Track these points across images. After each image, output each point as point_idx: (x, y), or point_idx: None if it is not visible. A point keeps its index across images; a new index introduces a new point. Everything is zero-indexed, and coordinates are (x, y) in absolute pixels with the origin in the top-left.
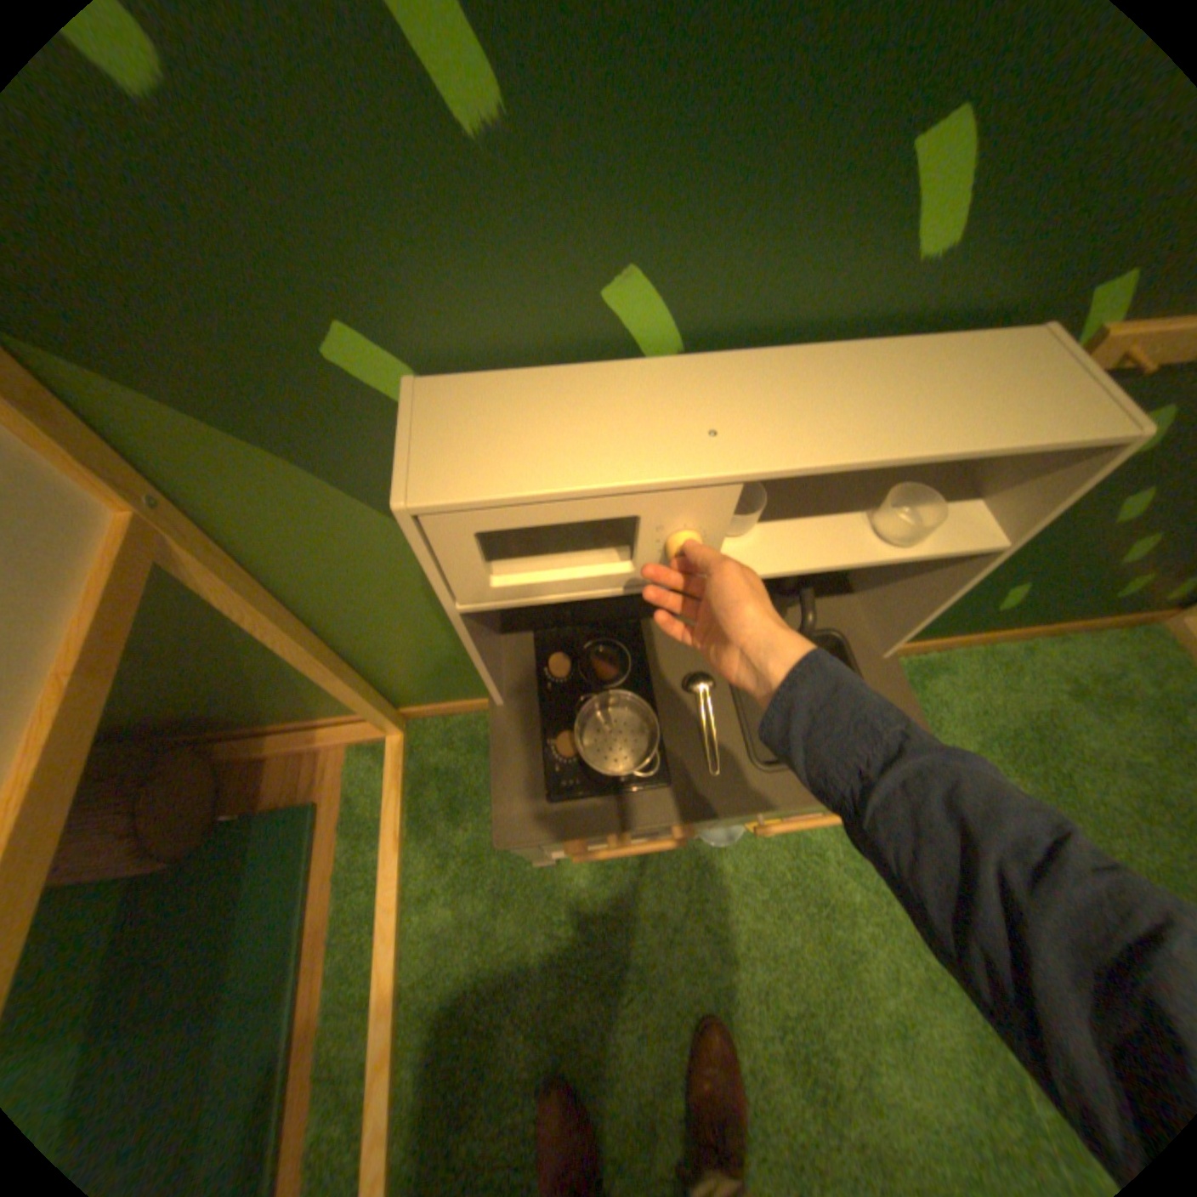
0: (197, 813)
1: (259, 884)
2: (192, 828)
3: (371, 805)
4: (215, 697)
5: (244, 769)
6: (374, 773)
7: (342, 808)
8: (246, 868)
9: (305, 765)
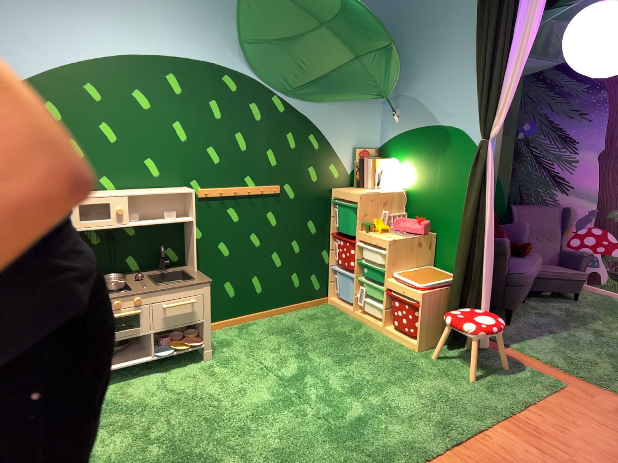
0: None
1: None
2: None
3: None
4: None
5: None
6: None
7: None
8: None
9: None
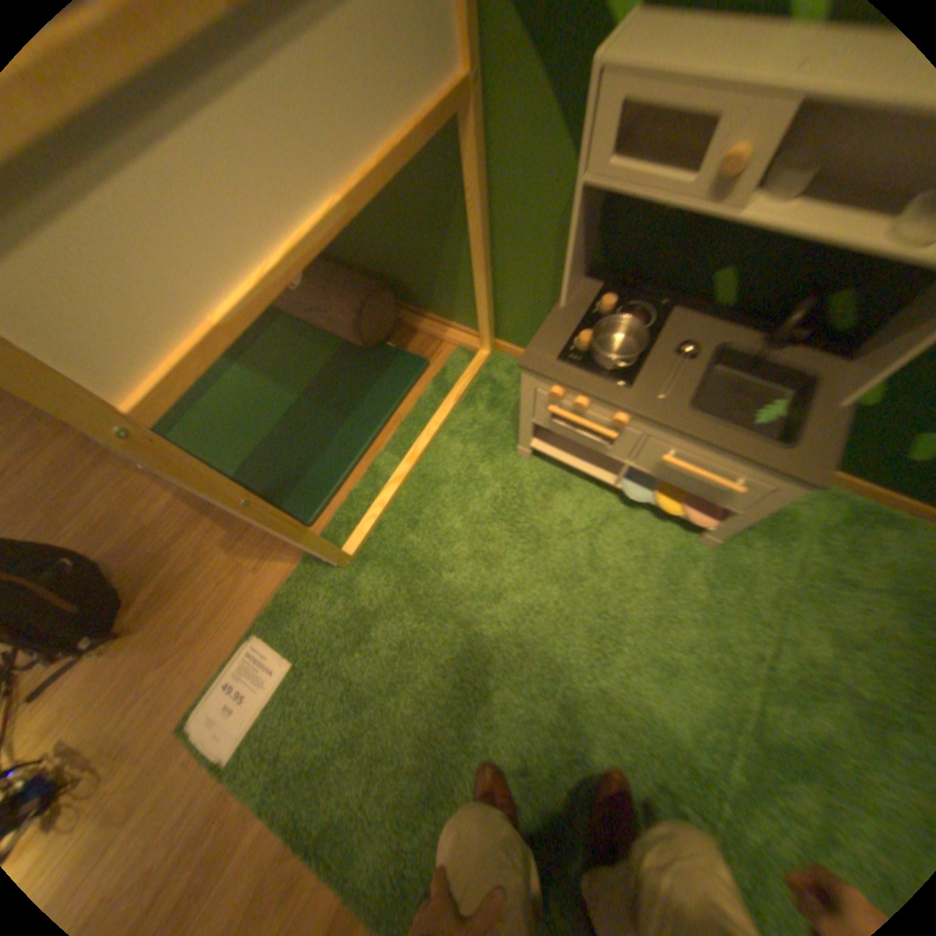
0: (383, 329)
1: (389, 381)
2: (378, 334)
3: (455, 379)
4: (420, 271)
5: (408, 331)
6: (465, 366)
7: (441, 373)
8: (388, 371)
9: (435, 345)
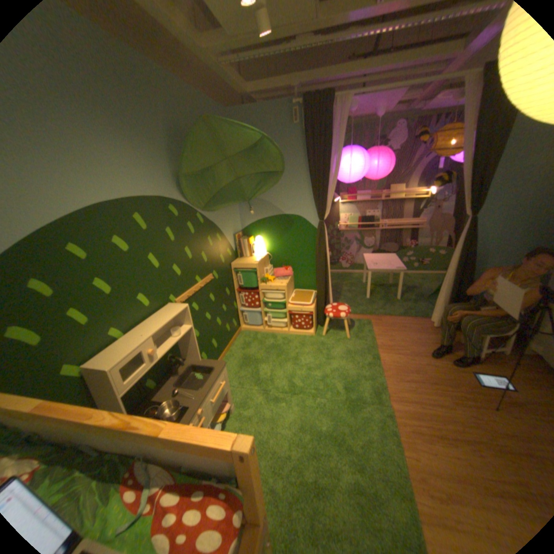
0: None
1: None
2: None
3: None
4: None
5: None
6: None
7: None
8: None
9: None
